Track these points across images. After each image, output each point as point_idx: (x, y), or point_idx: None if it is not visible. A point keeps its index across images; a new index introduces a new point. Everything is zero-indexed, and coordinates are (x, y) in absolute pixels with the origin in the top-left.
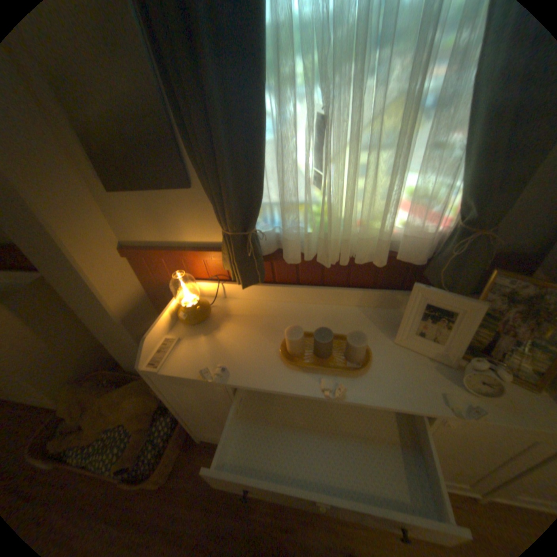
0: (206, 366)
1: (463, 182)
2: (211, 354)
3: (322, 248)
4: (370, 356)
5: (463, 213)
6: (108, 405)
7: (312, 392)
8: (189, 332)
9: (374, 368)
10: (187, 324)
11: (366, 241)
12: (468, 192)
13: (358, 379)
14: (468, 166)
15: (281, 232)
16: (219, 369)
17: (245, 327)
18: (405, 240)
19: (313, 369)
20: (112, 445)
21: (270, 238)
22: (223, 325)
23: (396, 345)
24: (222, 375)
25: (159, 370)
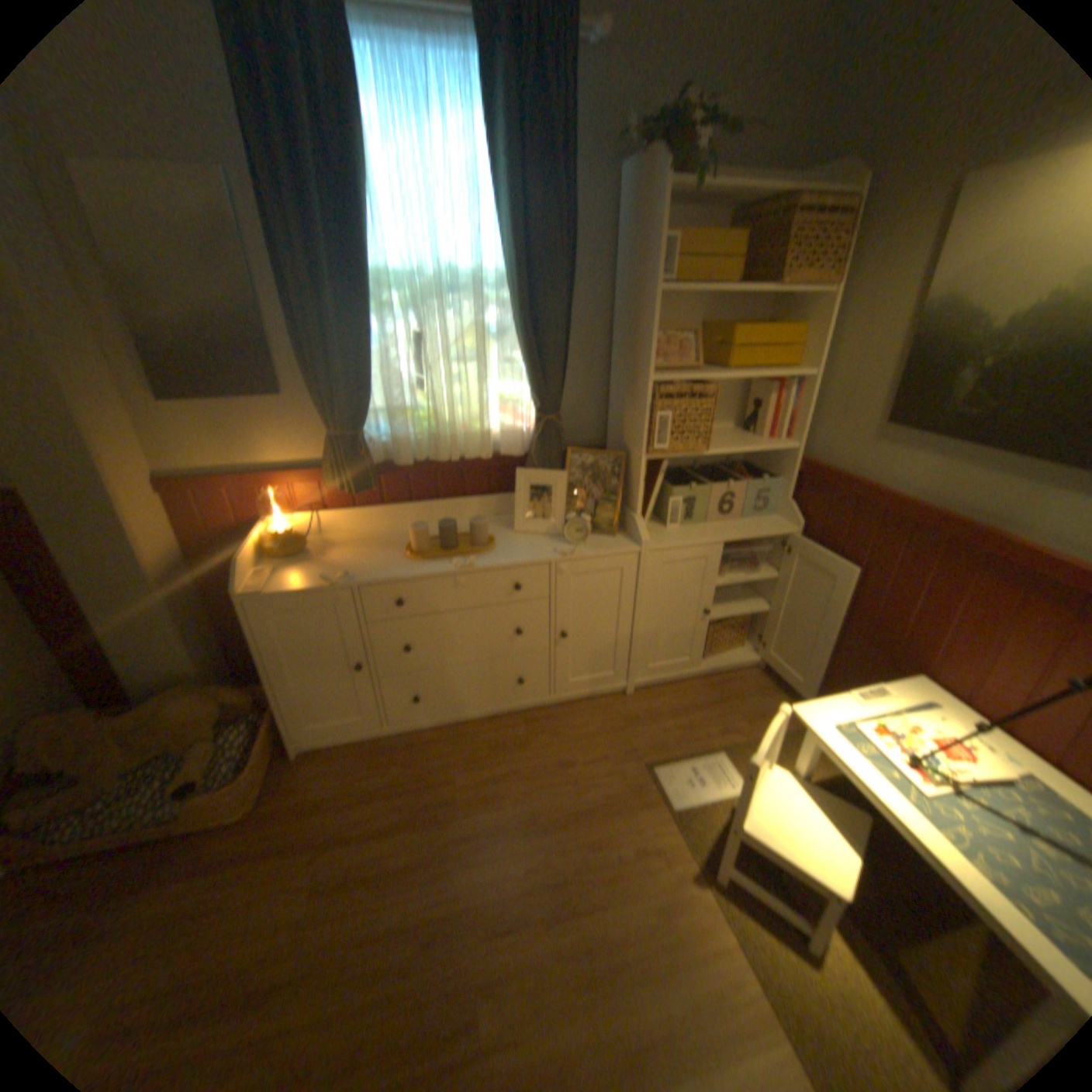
0: (322, 580)
1: (529, 389)
2: (323, 573)
3: (432, 452)
4: (492, 542)
5: (534, 410)
6: (127, 729)
7: (444, 573)
8: (284, 565)
9: (497, 550)
10: (280, 555)
11: (470, 443)
12: (530, 392)
13: (484, 557)
14: (529, 377)
15: (387, 440)
16: (339, 577)
17: (356, 550)
18: (503, 440)
19: (441, 558)
20: (144, 786)
21: (378, 444)
22: (328, 554)
23: (515, 535)
24: (345, 579)
25: (261, 592)
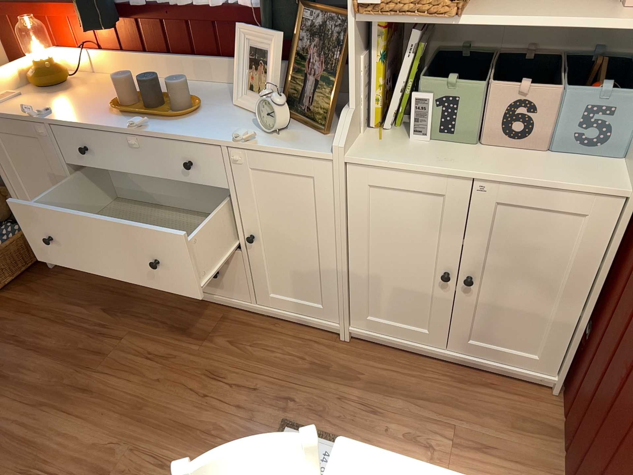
0: (34, 110)
1: None
2: (45, 104)
3: None
4: (195, 107)
5: None
6: None
7: (120, 127)
8: (36, 92)
9: (194, 117)
10: (34, 82)
11: None
12: None
13: (170, 120)
14: None
15: None
16: (43, 109)
17: (95, 91)
18: None
19: (131, 111)
20: None
21: None
22: (74, 90)
23: (234, 106)
24: (43, 112)
25: None
